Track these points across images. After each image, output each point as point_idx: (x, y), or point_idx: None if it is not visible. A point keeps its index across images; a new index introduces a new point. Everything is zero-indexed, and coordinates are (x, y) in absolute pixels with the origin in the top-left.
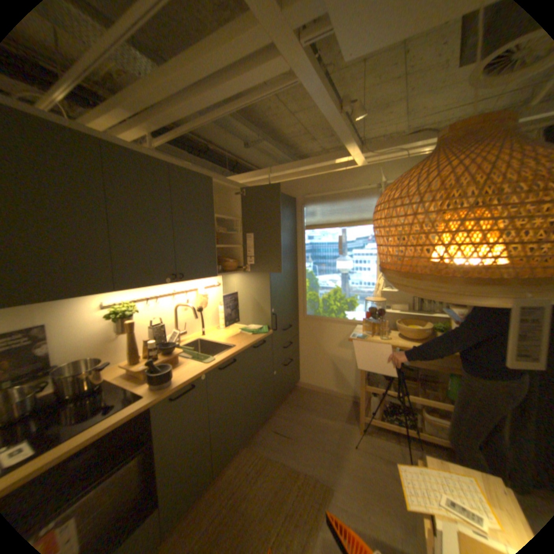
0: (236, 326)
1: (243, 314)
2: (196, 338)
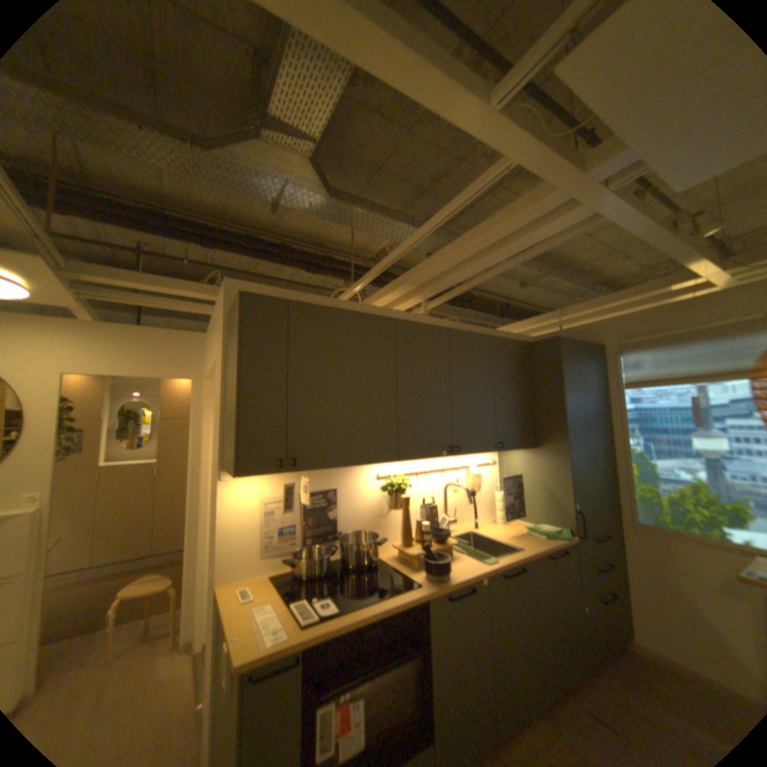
0: (520, 524)
1: (530, 507)
2: (467, 530)
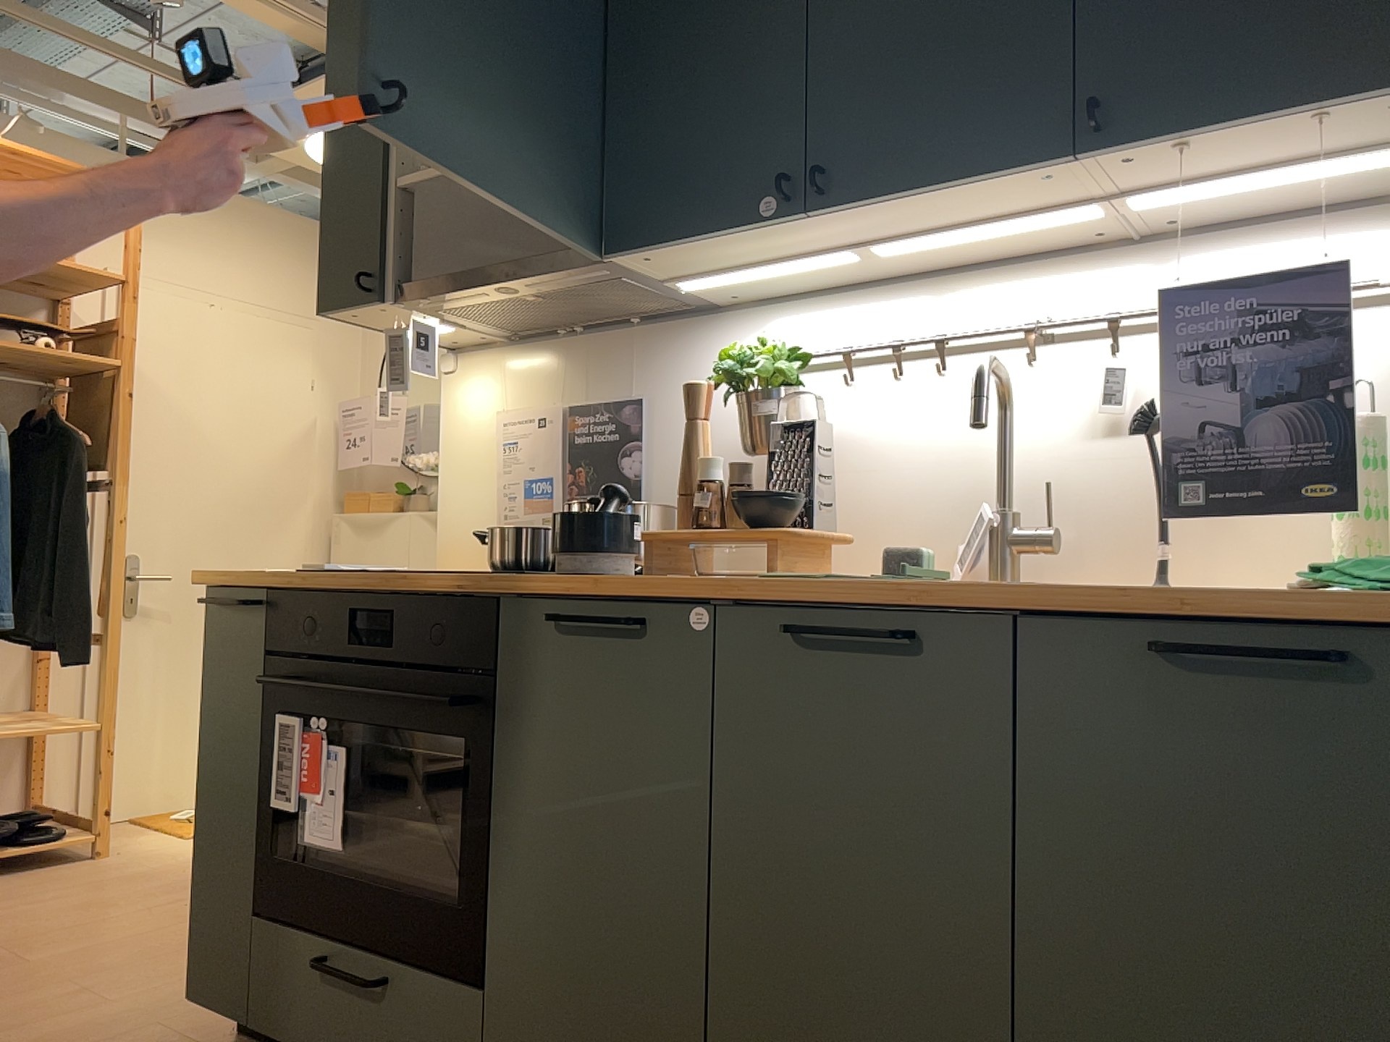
0: None
1: None
2: None
